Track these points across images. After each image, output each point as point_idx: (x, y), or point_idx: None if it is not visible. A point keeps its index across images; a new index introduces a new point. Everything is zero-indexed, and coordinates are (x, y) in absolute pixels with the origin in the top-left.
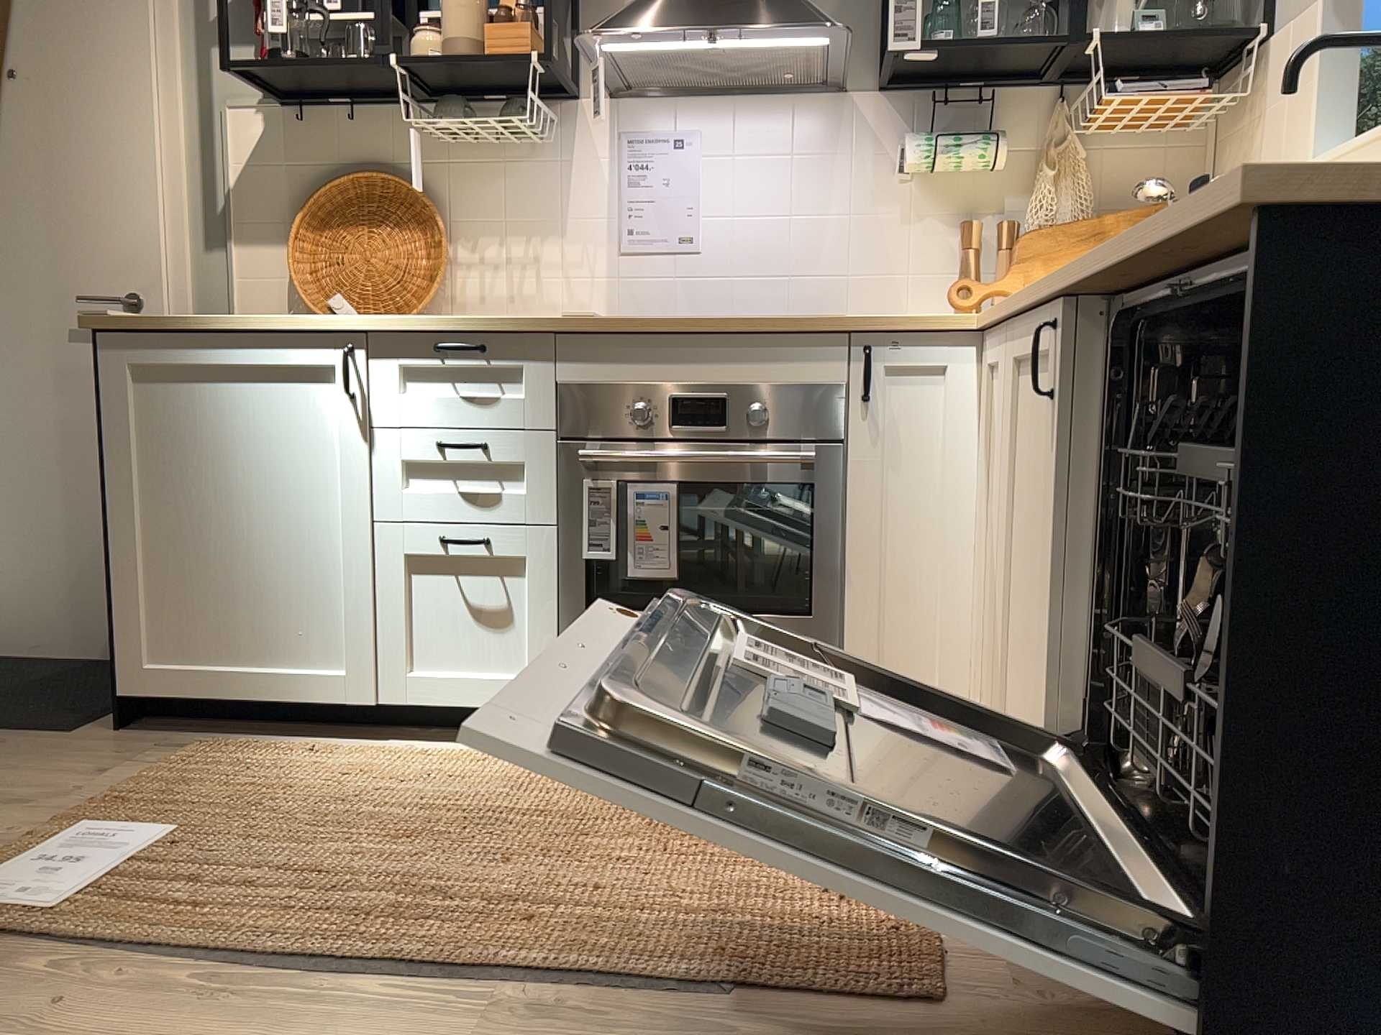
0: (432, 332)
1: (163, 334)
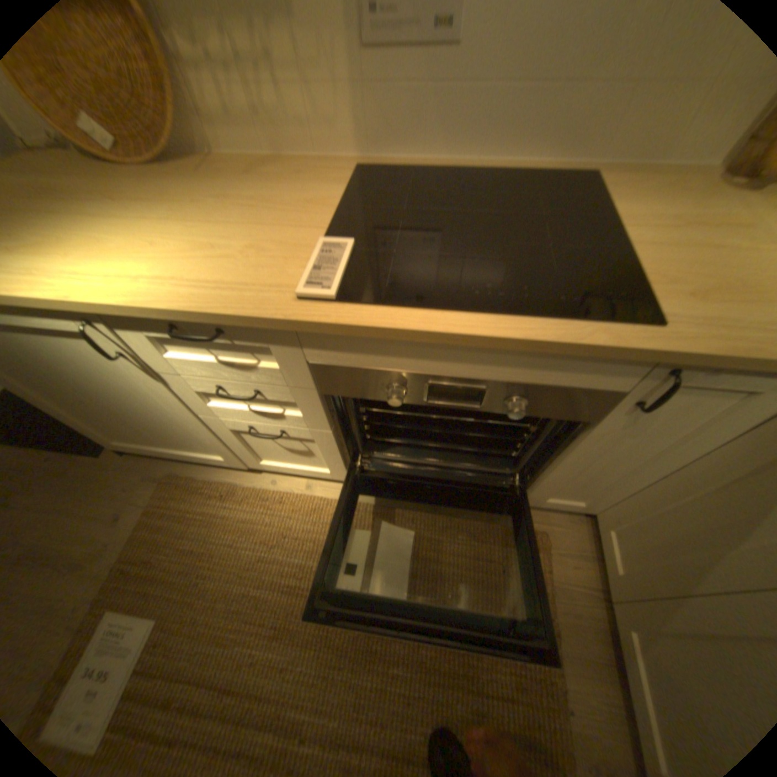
0: (155, 313)
1: None
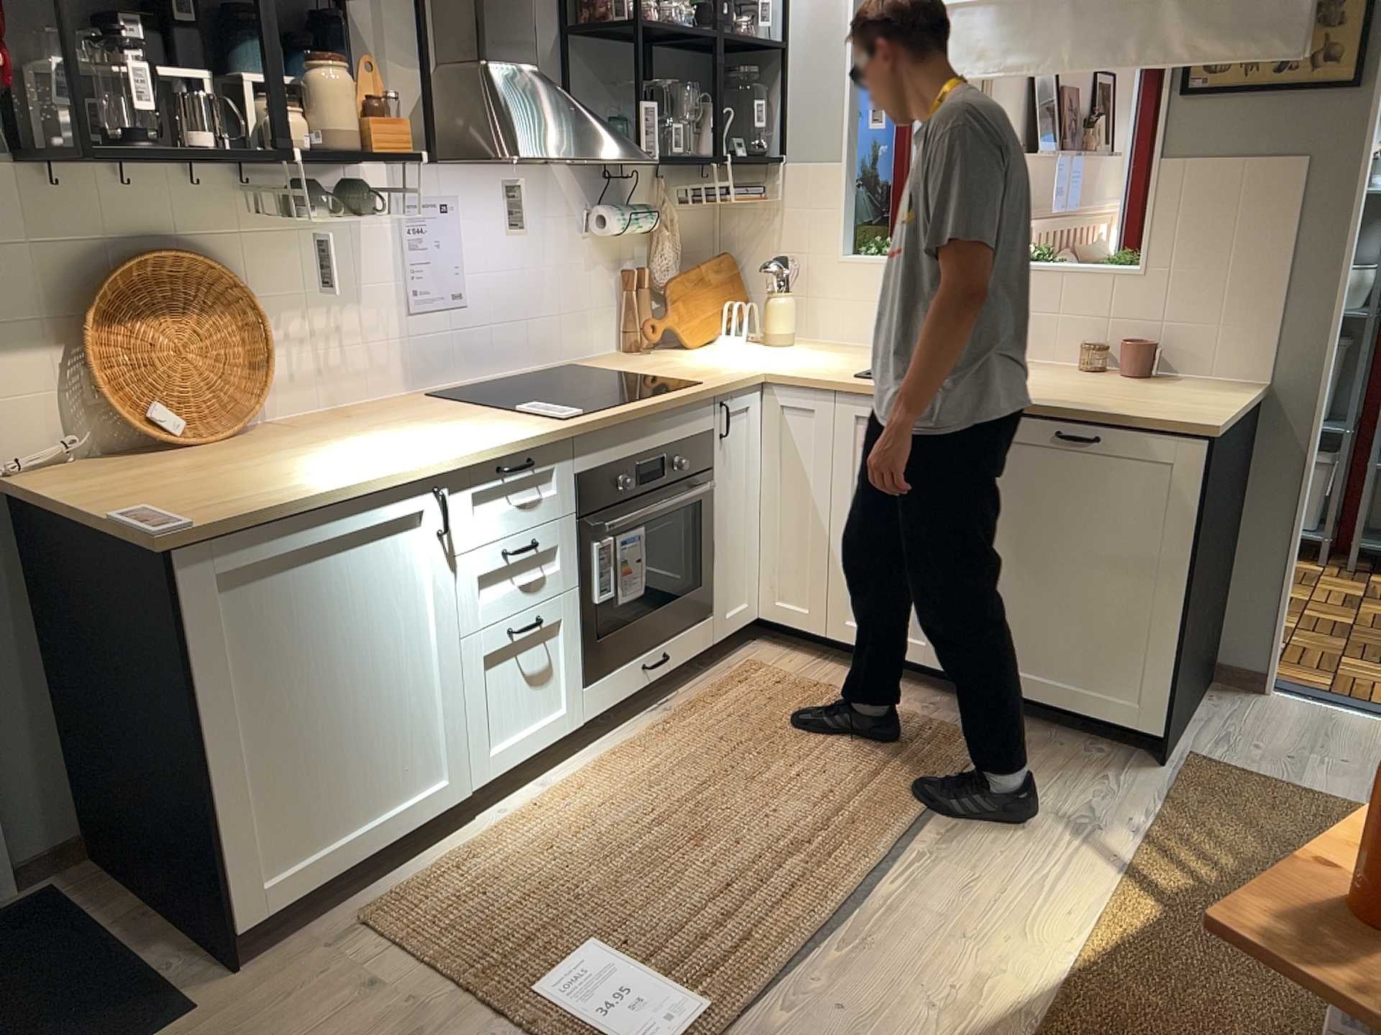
0: (496, 457)
1: (256, 528)
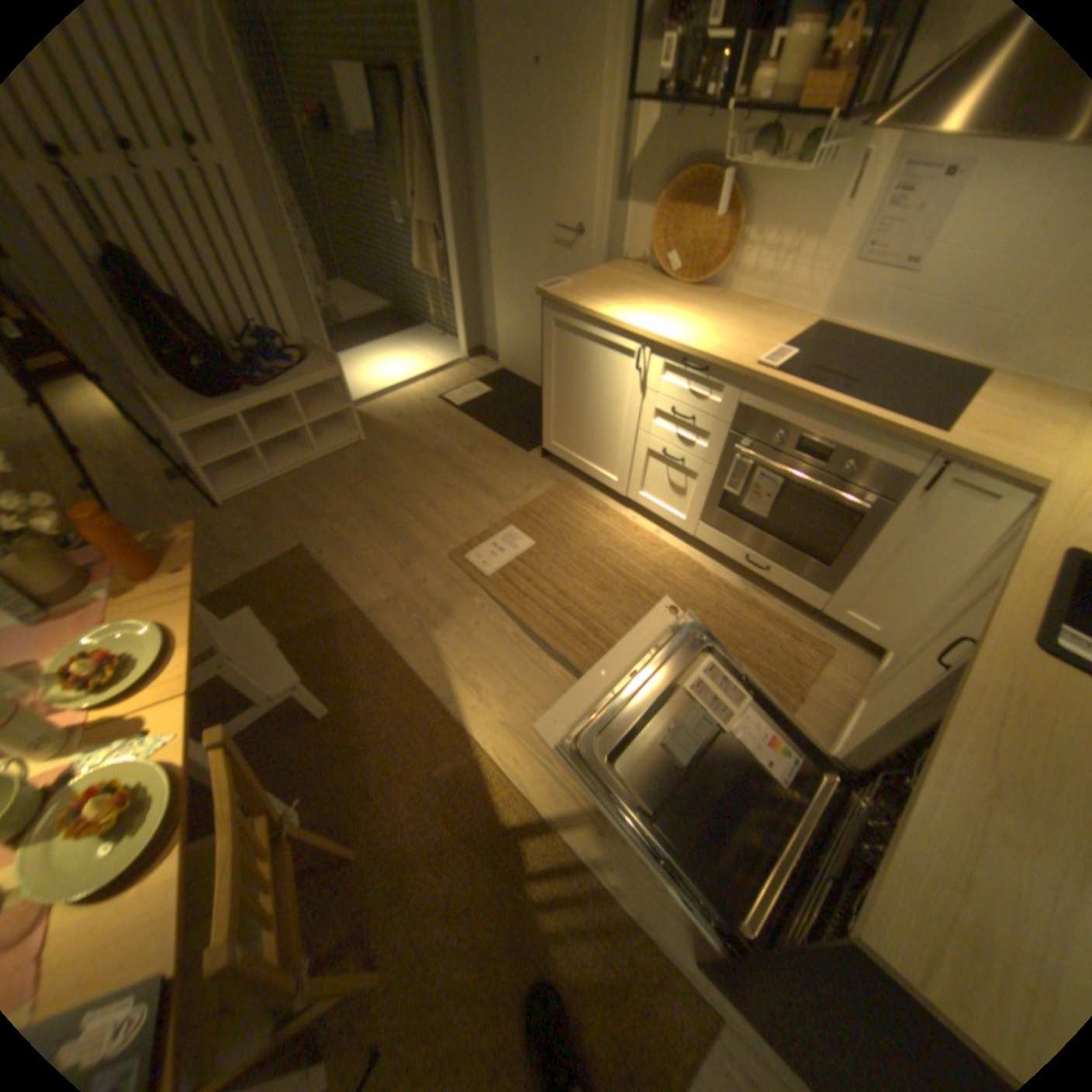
0: (683, 351)
1: (568, 308)
